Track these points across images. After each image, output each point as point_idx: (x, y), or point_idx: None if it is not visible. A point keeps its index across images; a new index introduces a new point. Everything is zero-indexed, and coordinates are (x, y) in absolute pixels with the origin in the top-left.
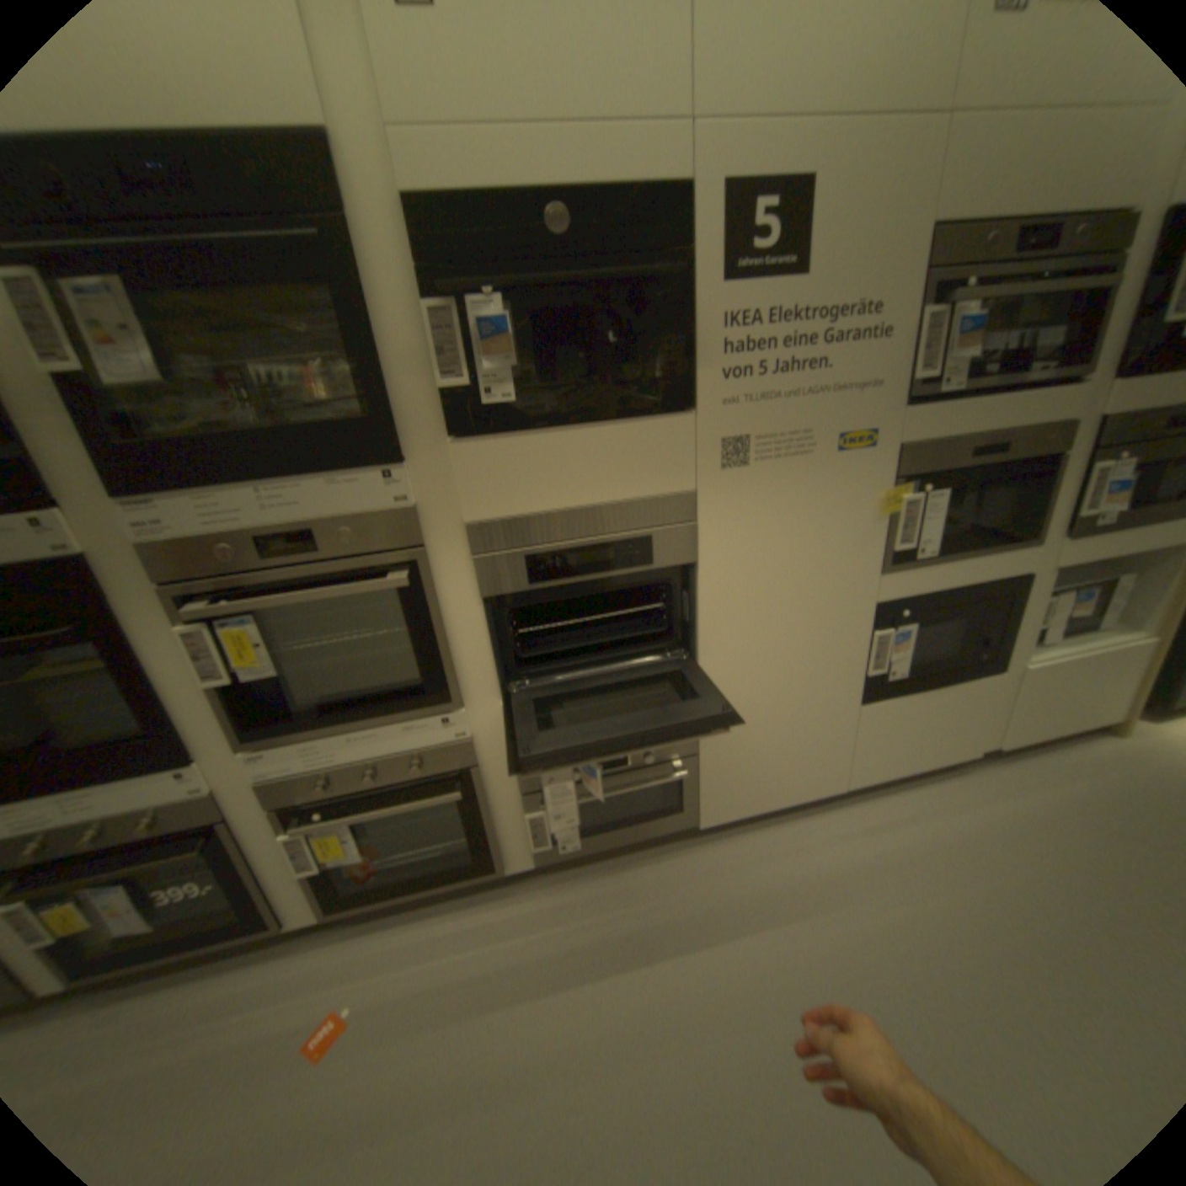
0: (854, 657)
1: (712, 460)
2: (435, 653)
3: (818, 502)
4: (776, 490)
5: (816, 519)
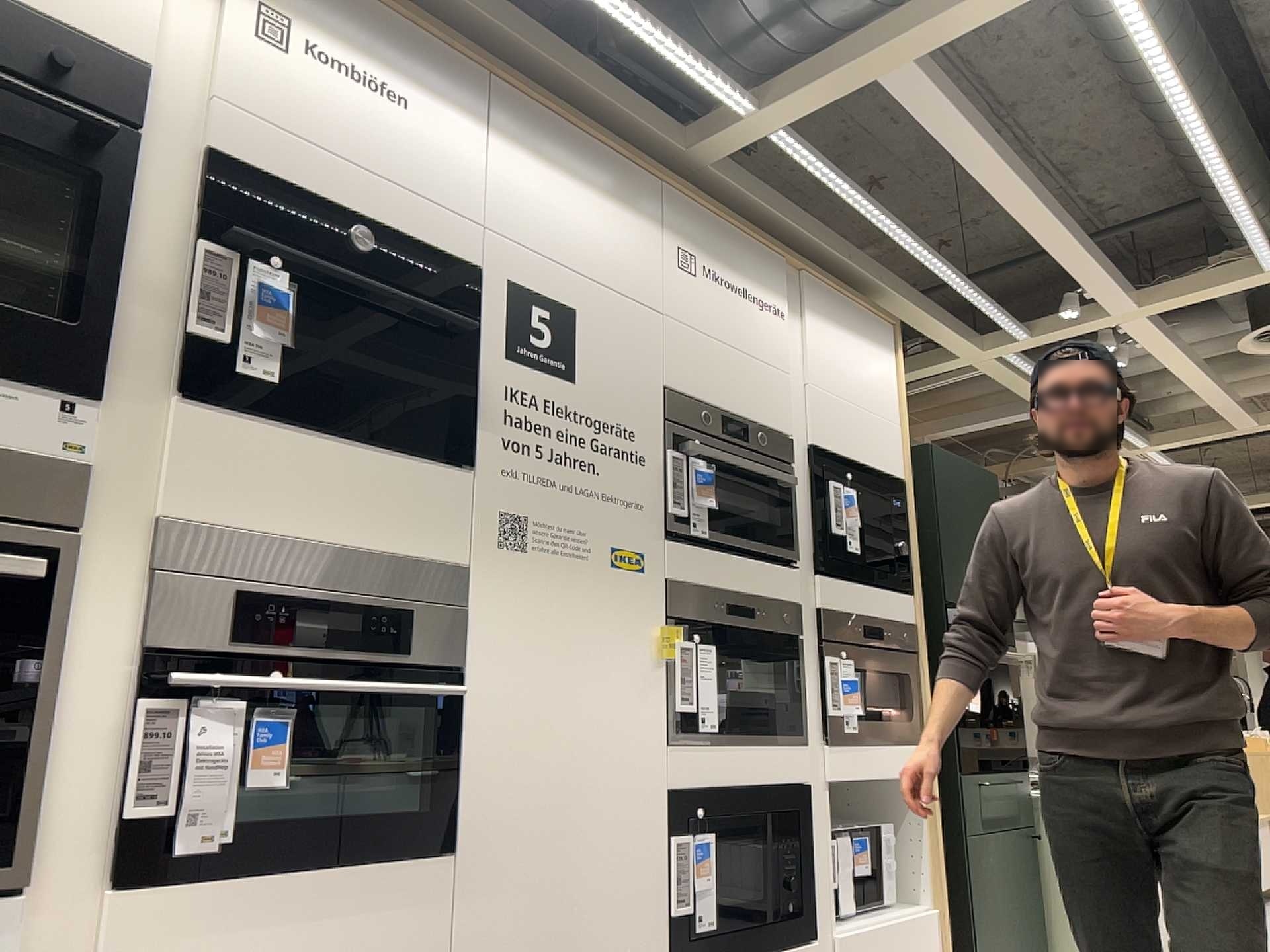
0: (654, 879)
1: (489, 534)
2: (19, 740)
3: (597, 623)
4: (554, 593)
5: (596, 645)
